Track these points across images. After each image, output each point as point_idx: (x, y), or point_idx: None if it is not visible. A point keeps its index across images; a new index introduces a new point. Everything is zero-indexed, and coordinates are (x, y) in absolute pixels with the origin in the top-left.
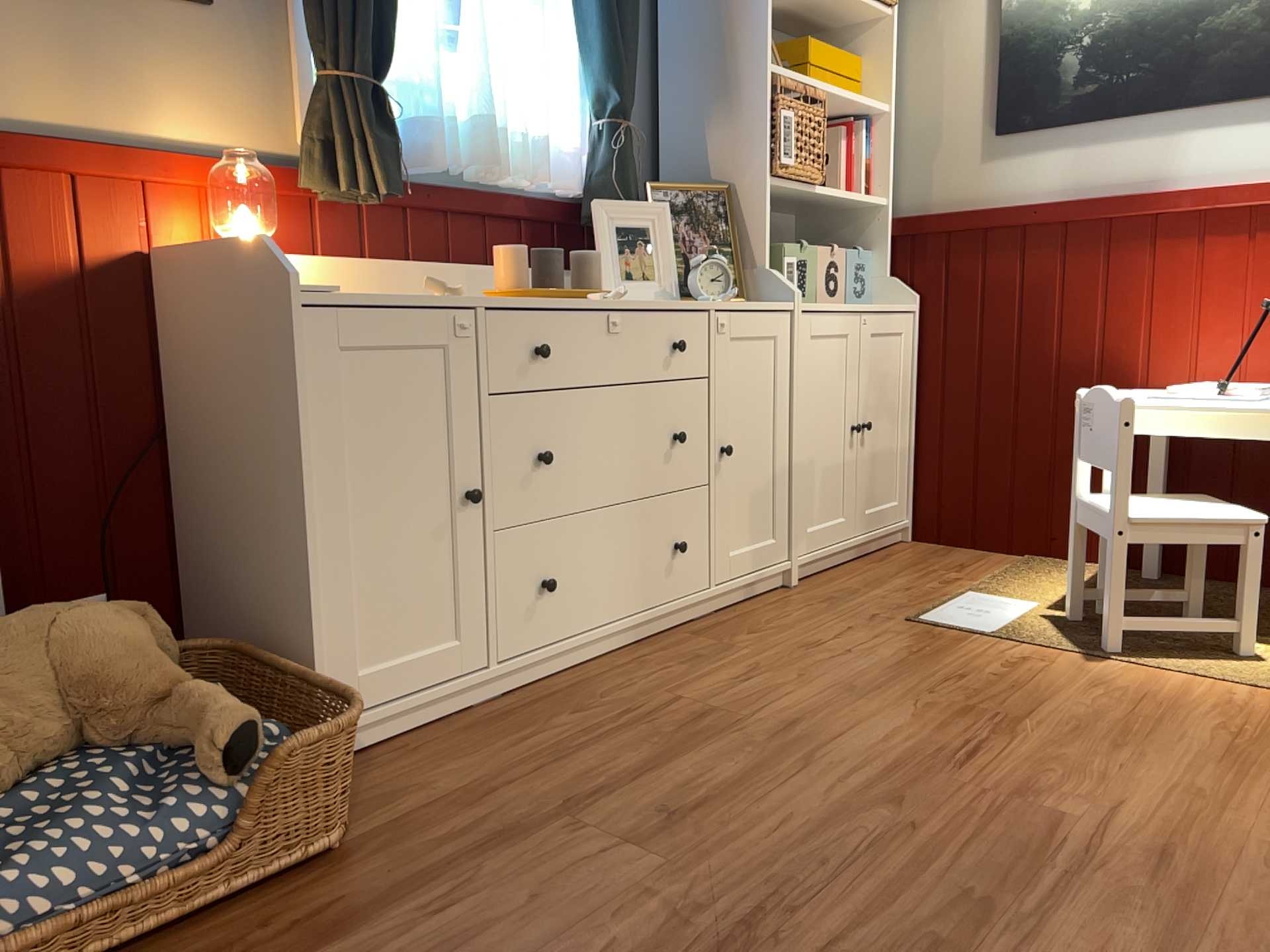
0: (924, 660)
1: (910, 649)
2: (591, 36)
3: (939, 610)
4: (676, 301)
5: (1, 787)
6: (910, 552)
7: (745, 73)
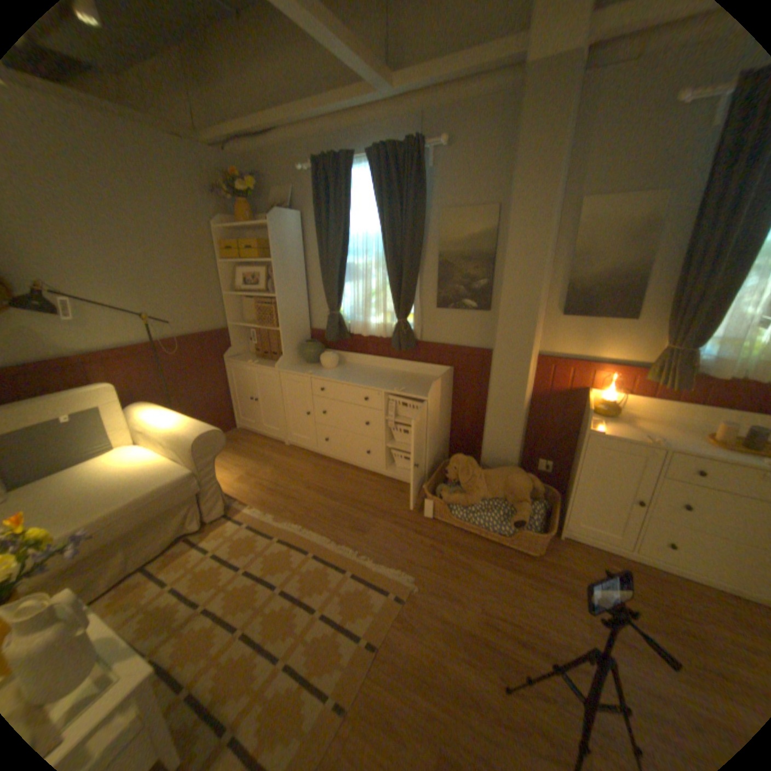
0: None
1: None
2: None
3: None
4: None
5: (488, 499)
6: None
7: None
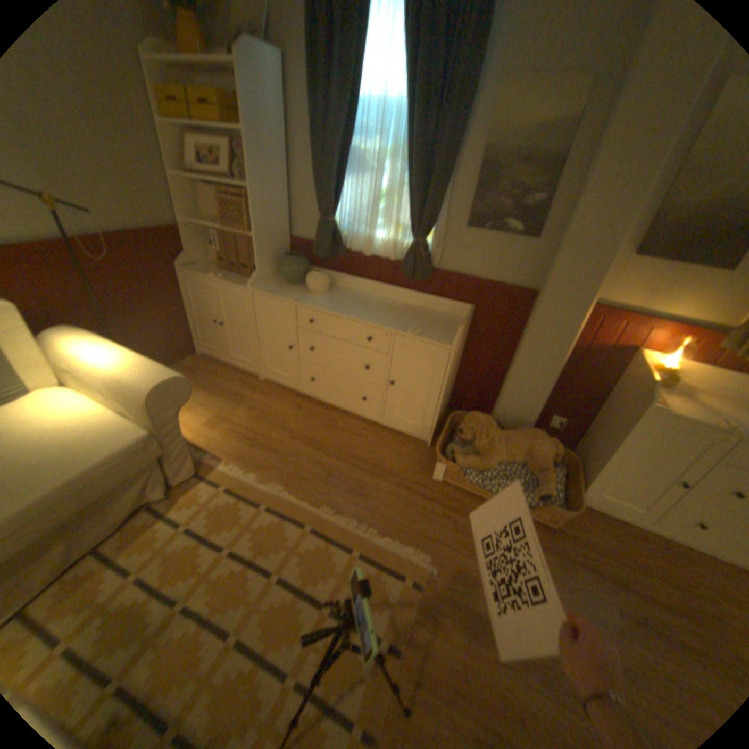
0: None
1: None
2: None
3: None
4: None
5: (505, 464)
6: None
7: None
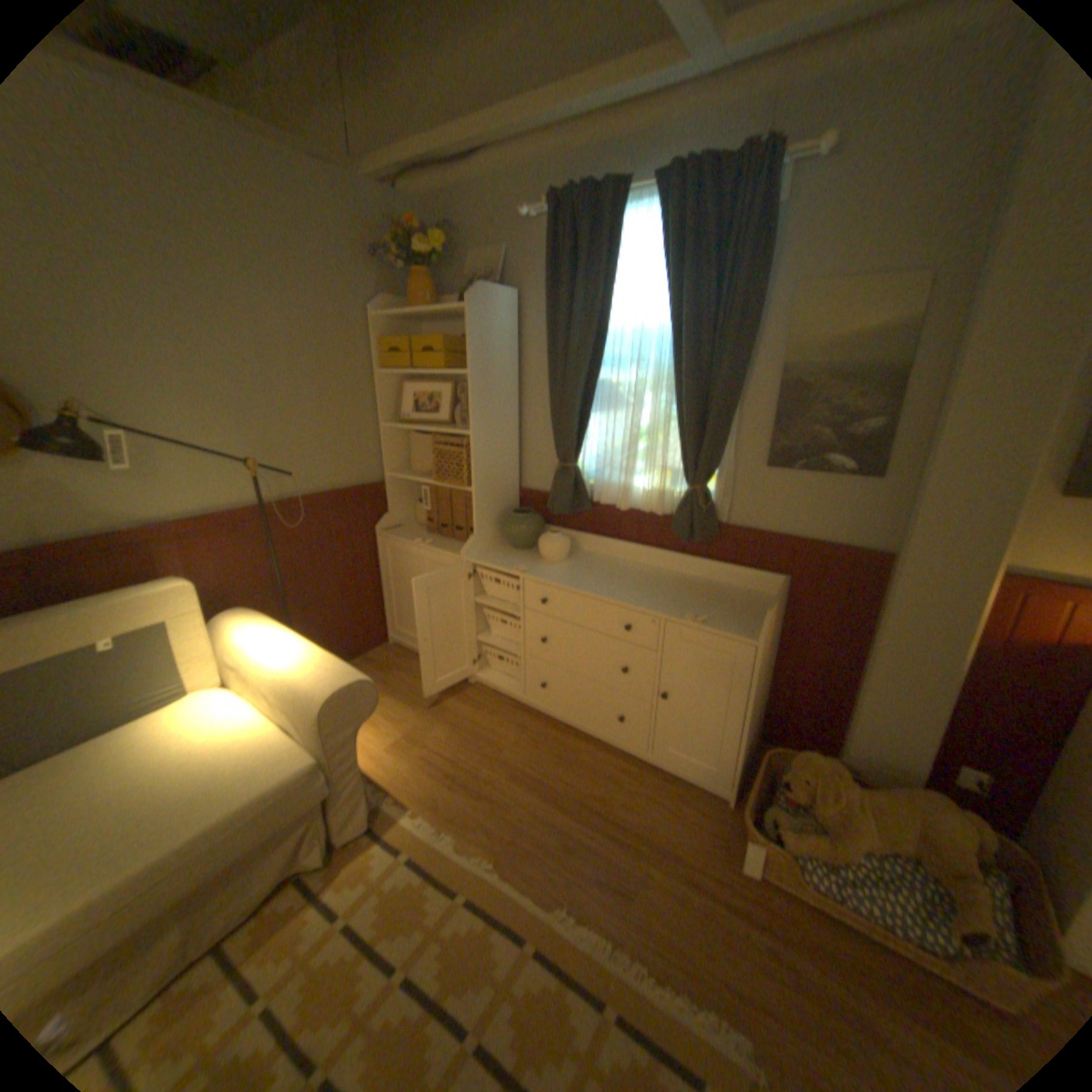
0: None
1: None
2: None
3: None
4: None
5: (880, 857)
6: None
7: None
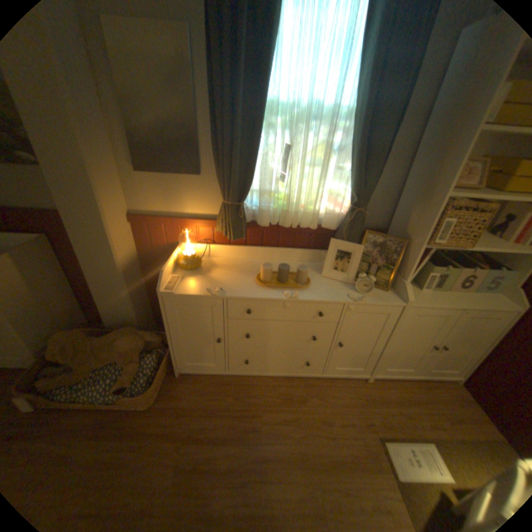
0: (350, 471)
1: (355, 459)
2: (353, 171)
3: (401, 446)
4: (330, 297)
5: (99, 368)
6: (449, 394)
7: (437, 193)
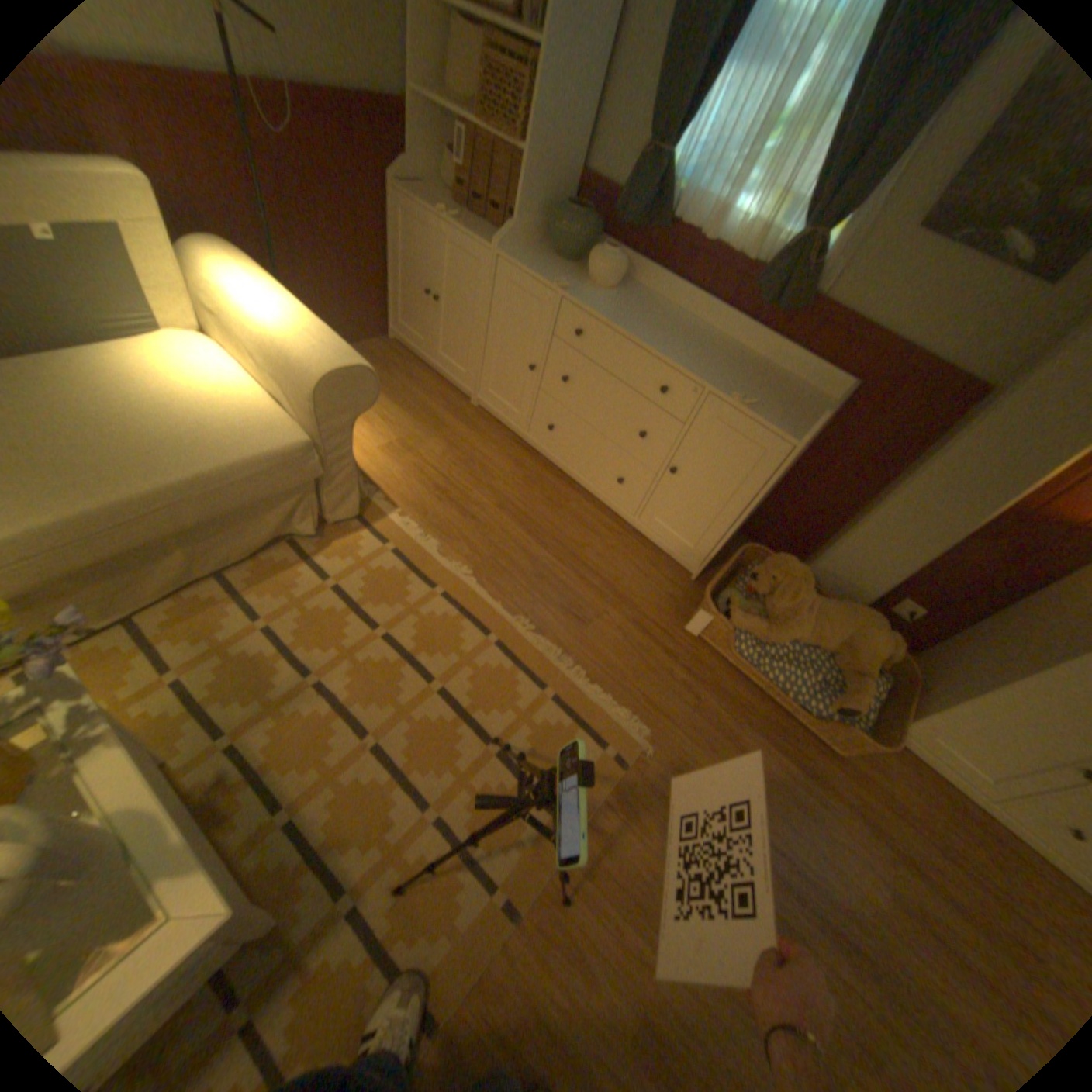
0: None
1: None
2: None
3: None
4: None
5: (804, 645)
6: None
7: None
